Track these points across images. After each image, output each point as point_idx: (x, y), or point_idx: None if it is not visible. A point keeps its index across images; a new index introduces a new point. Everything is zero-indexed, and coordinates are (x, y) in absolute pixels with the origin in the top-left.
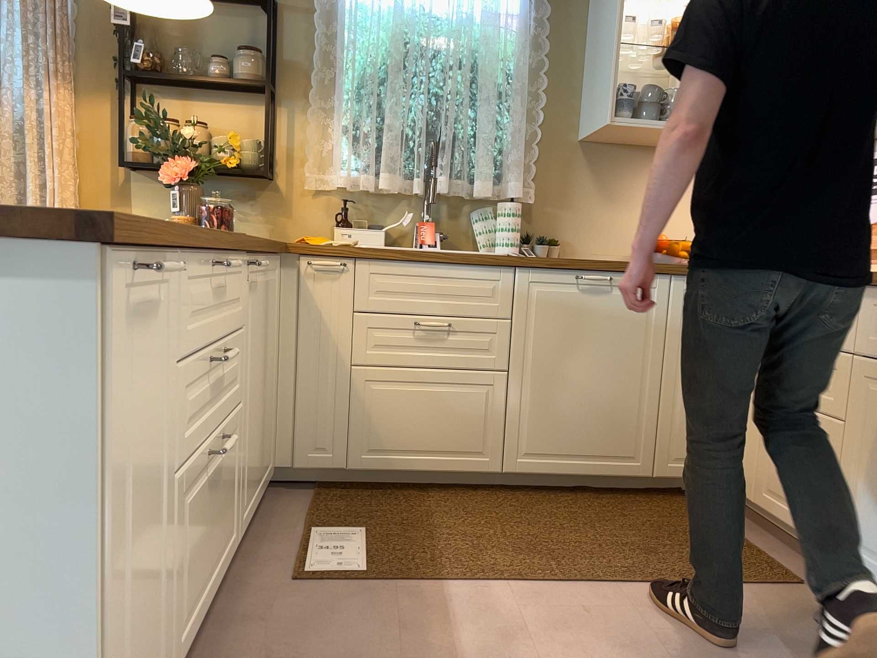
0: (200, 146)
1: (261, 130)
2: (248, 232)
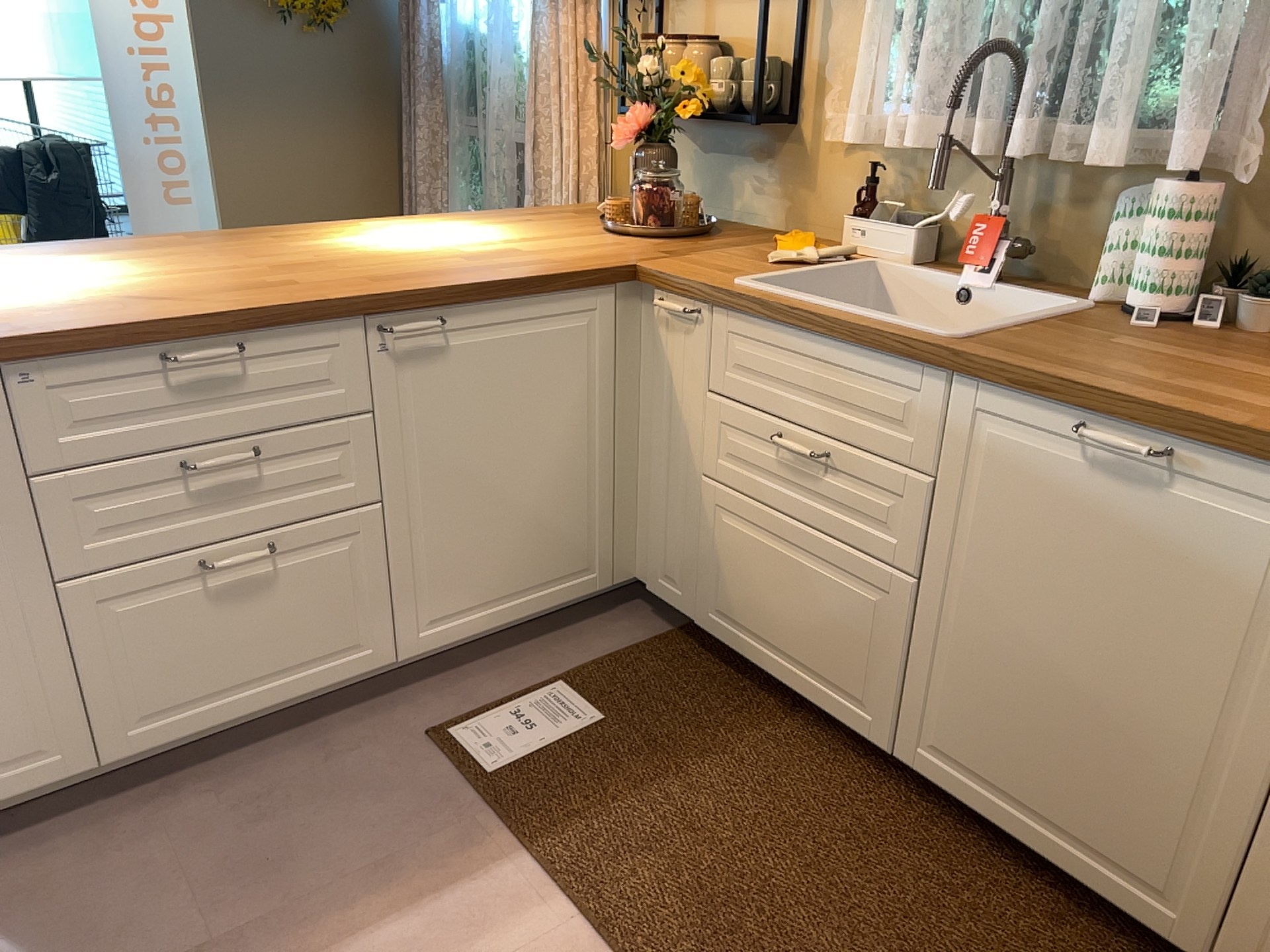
0: (668, 83)
1: (785, 38)
2: (760, 212)
